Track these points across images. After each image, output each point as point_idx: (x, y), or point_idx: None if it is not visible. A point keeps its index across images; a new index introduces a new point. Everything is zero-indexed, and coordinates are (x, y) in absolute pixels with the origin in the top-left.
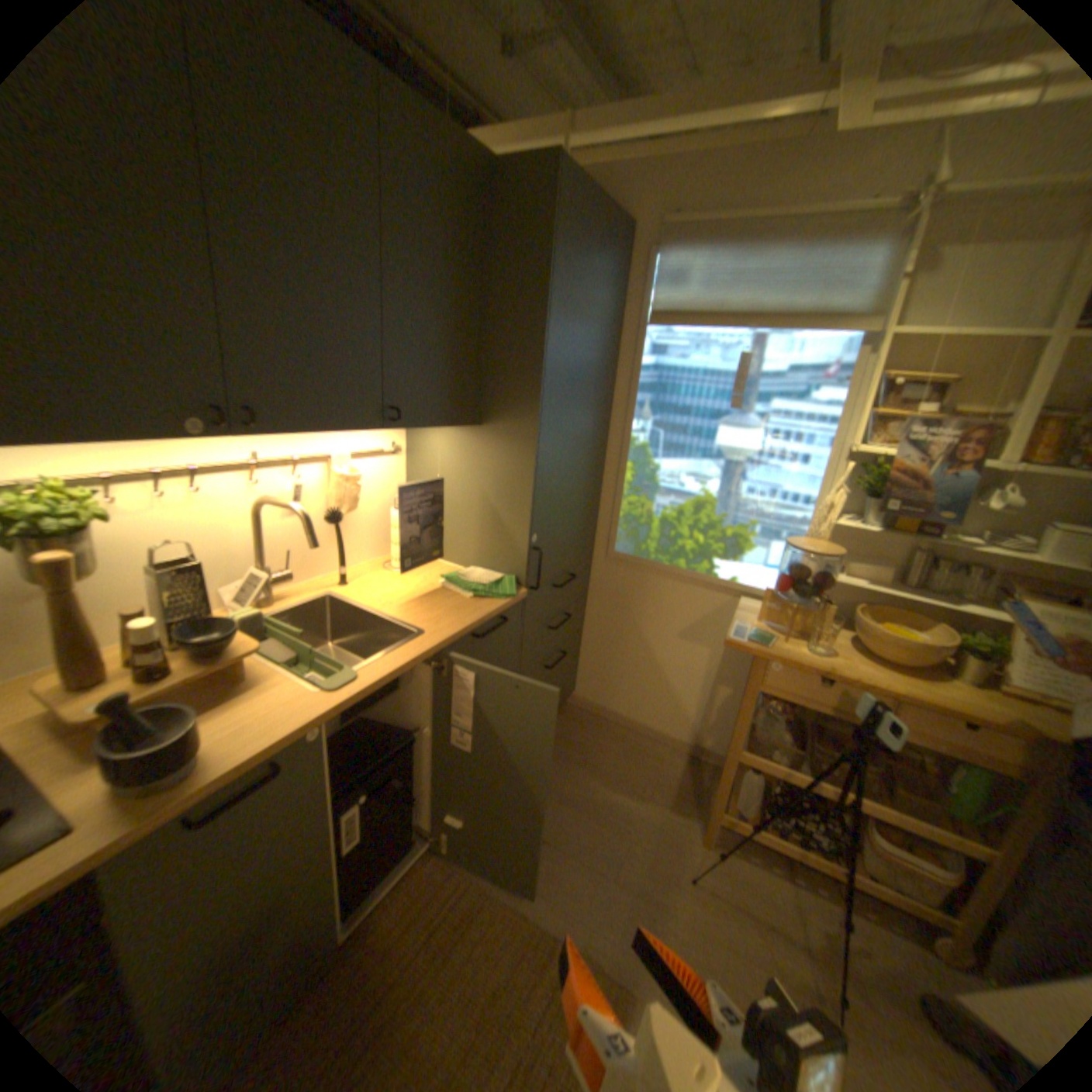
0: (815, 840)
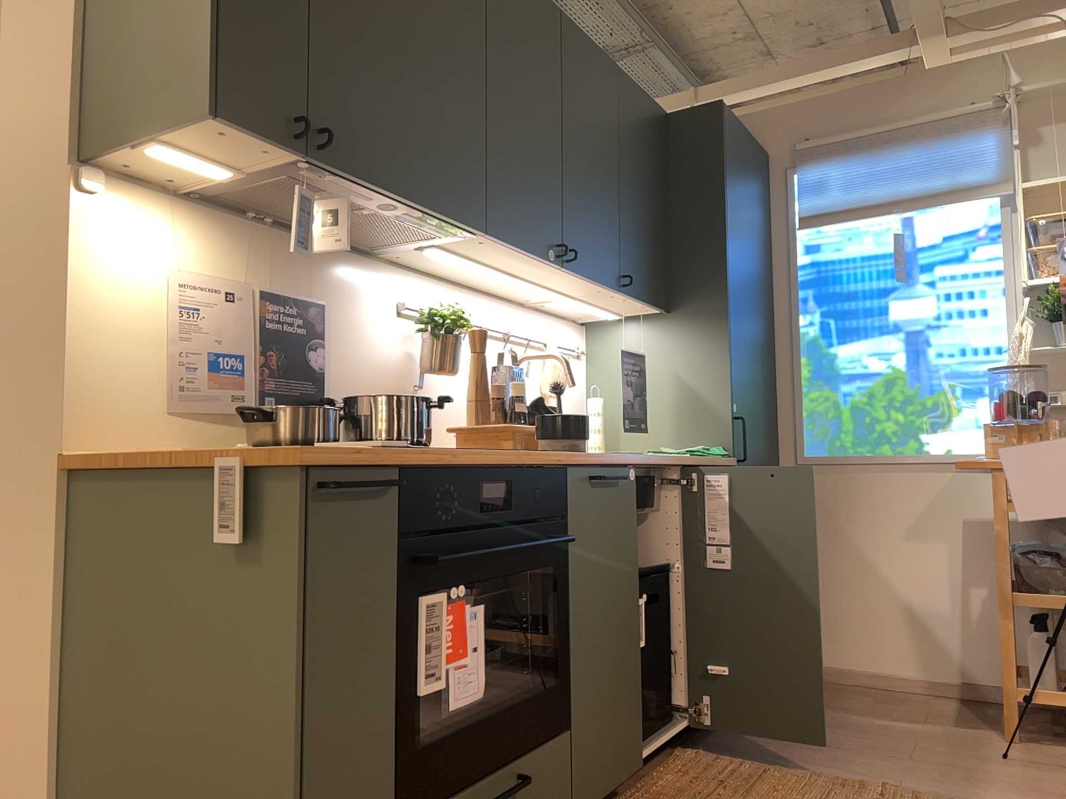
0: None
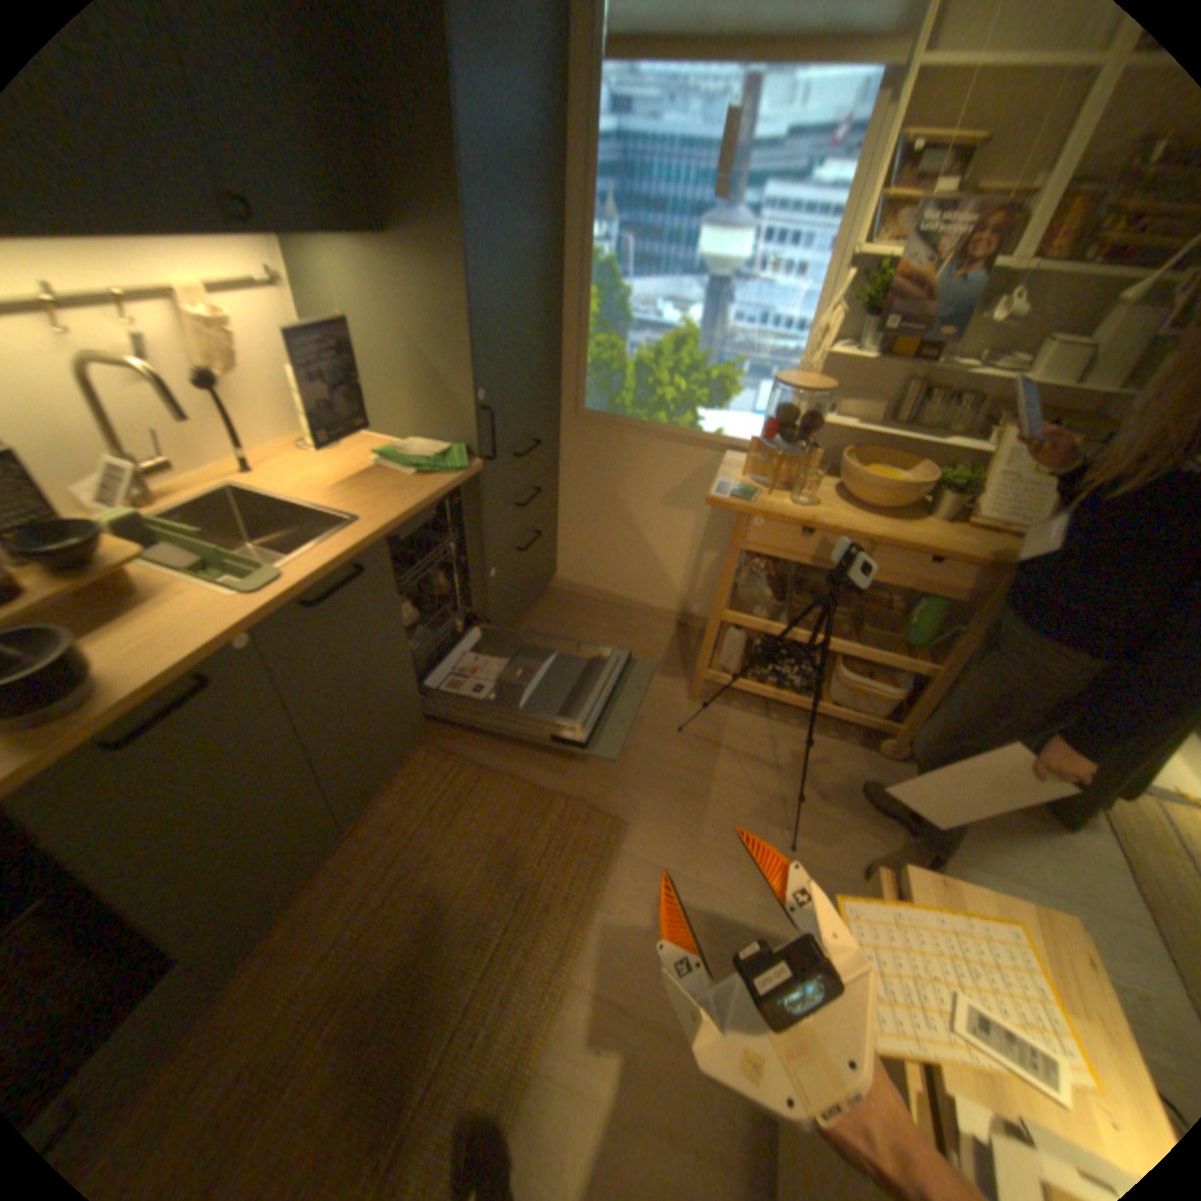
0: (788, 680)
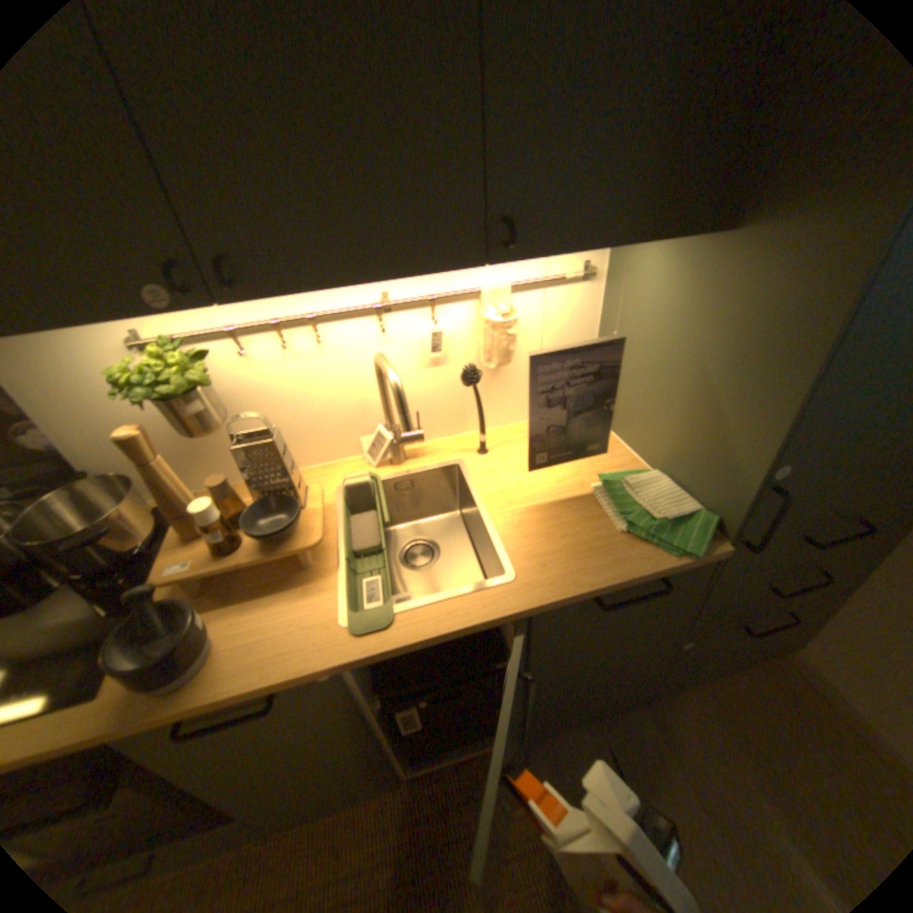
0: None
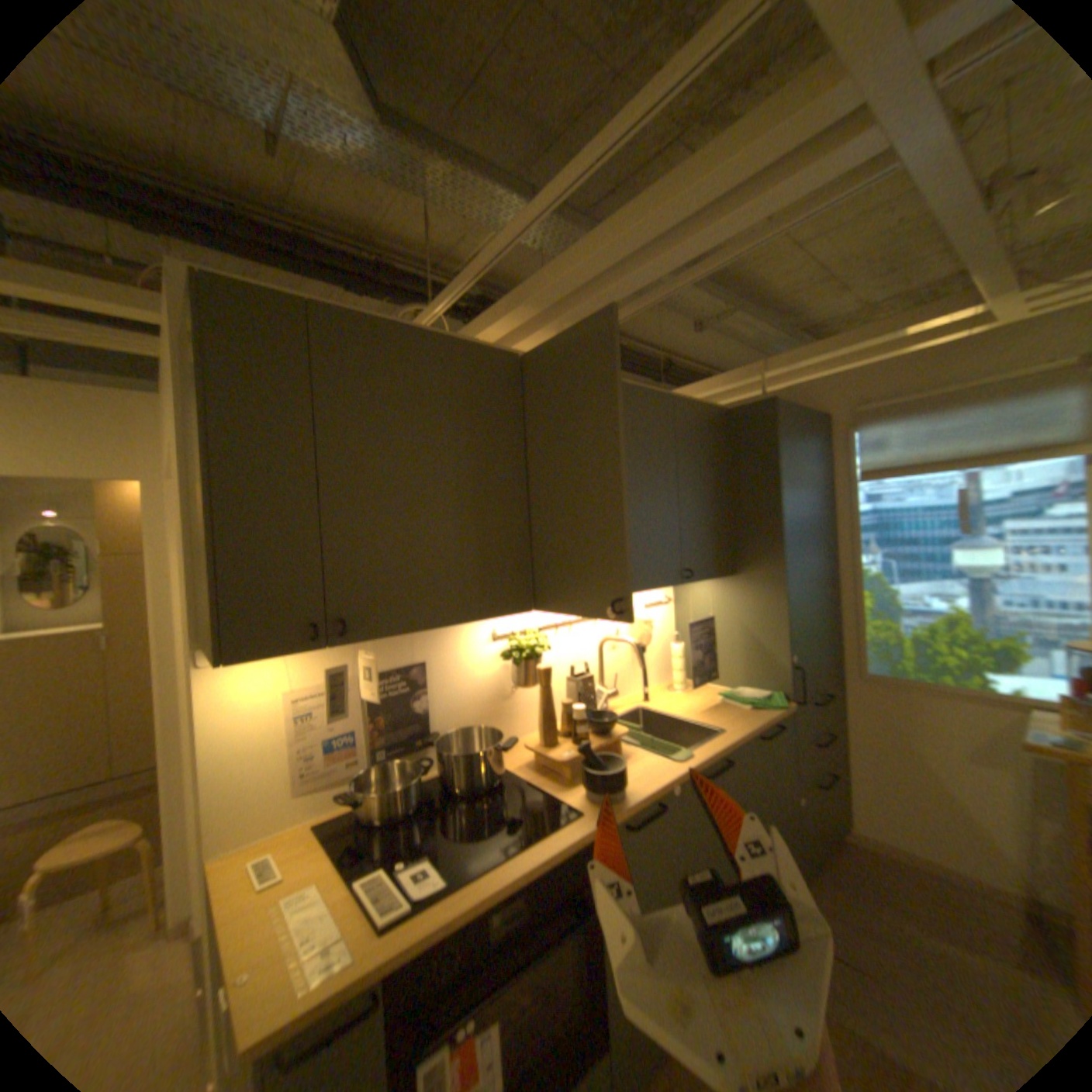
0: None
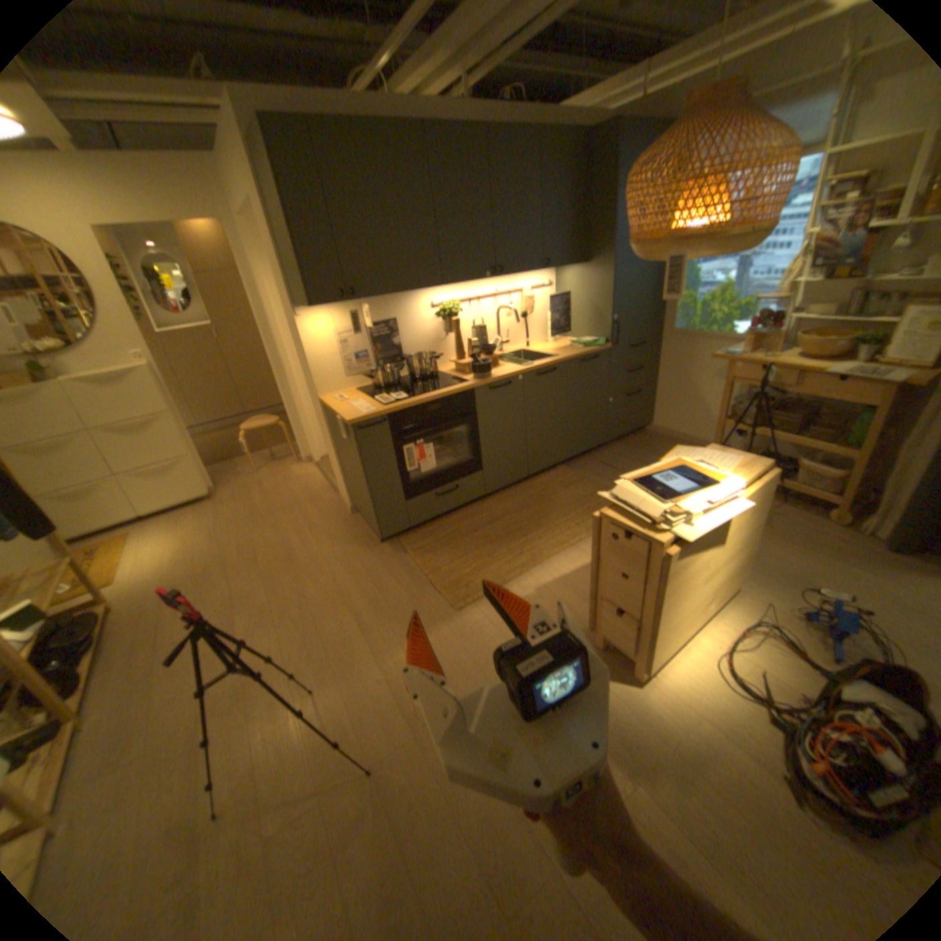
0: None
